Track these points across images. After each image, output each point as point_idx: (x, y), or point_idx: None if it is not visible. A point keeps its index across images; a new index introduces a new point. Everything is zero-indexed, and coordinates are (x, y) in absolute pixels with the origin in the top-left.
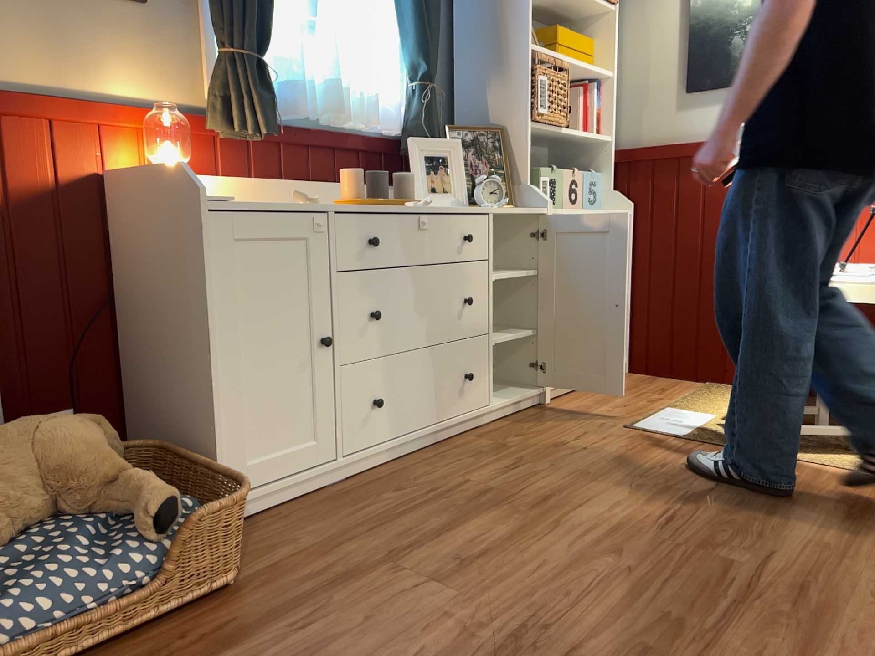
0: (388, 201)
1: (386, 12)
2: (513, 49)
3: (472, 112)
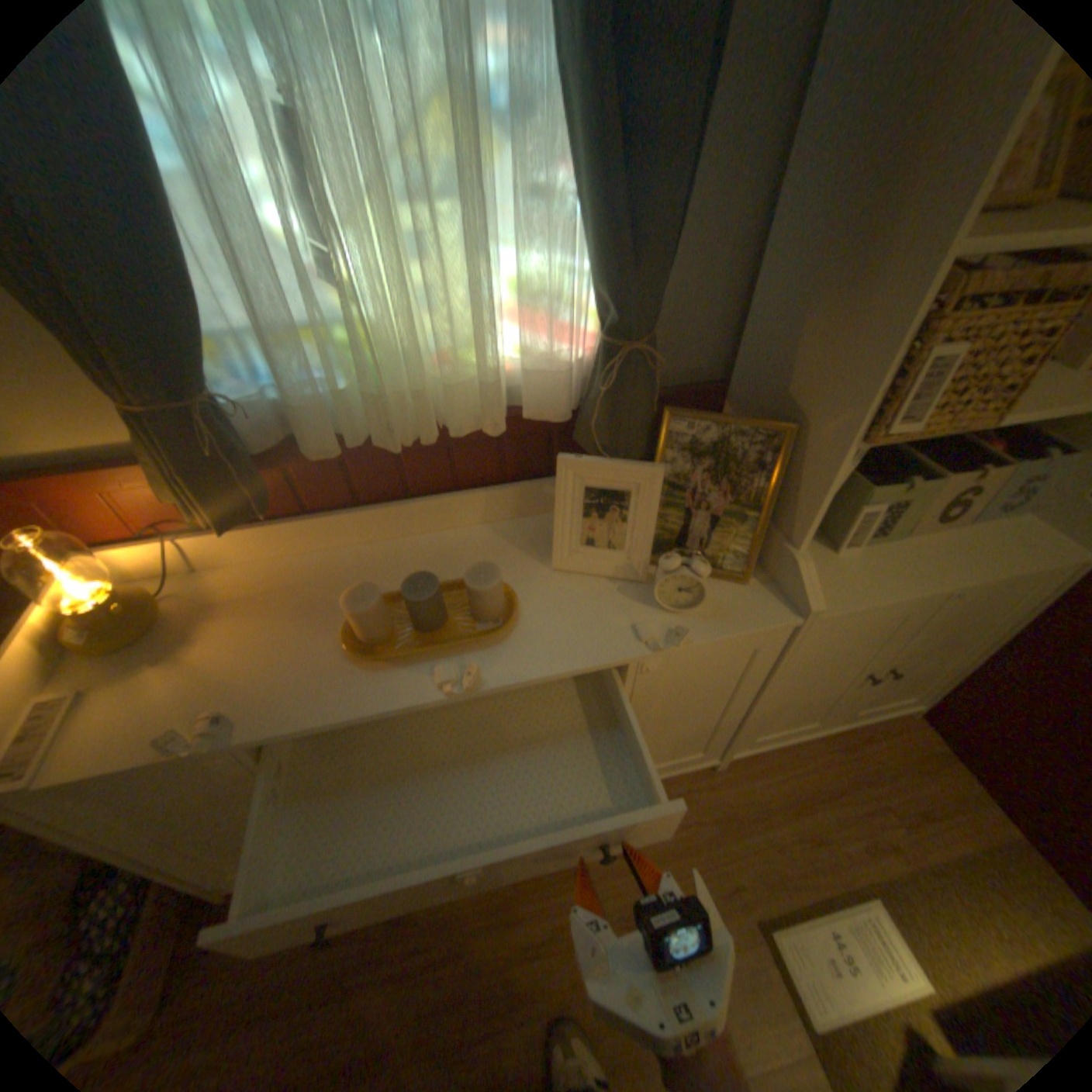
0: (415, 655)
1: (552, 144)
2: (904, 244)
3: (770, 344)
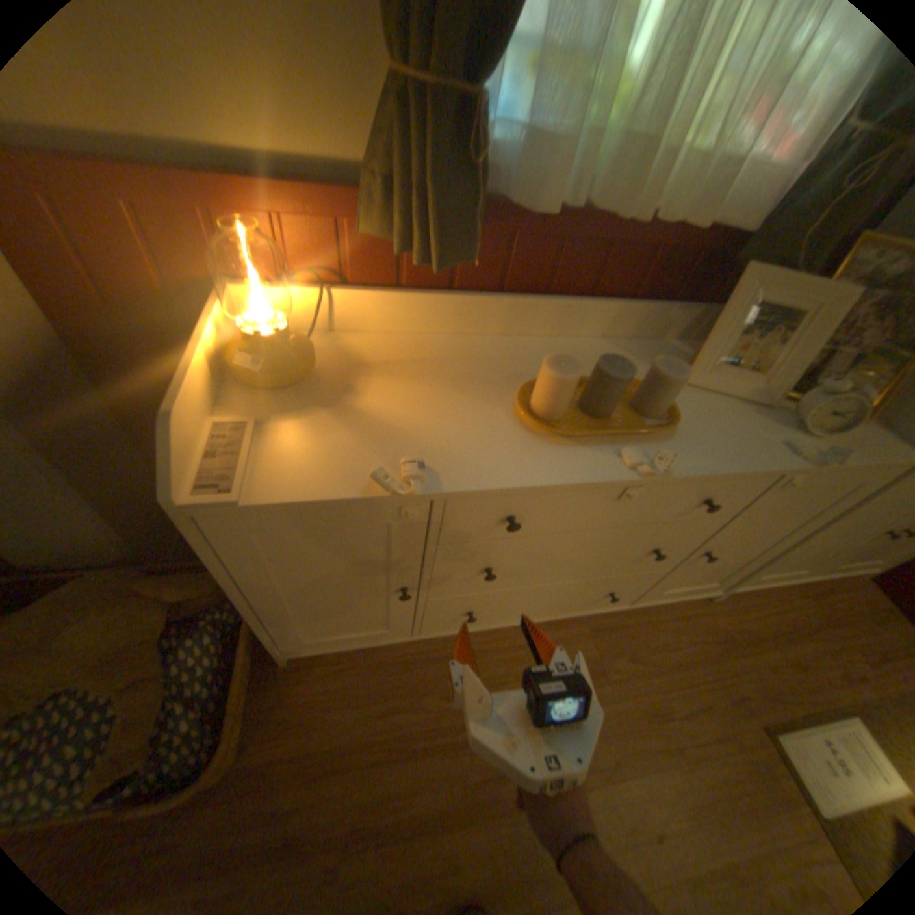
0: (600, 435)
1: None
2: None
3: None
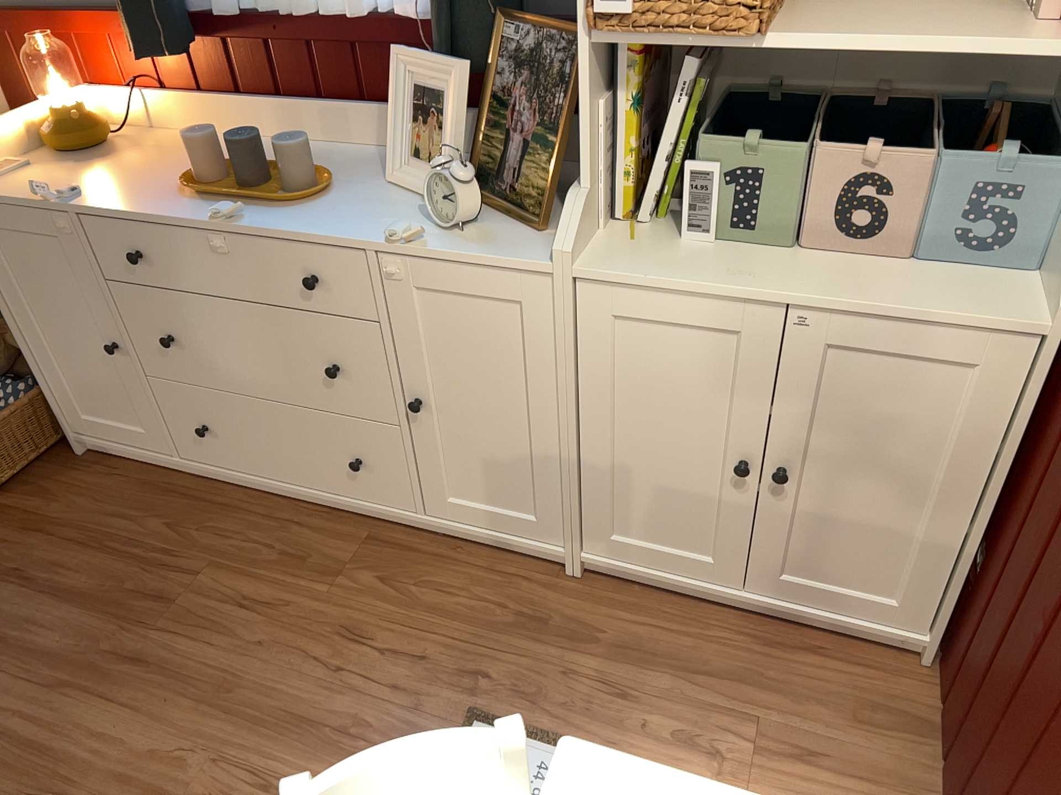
0: (222, 196)
1: None
2: None
3: None
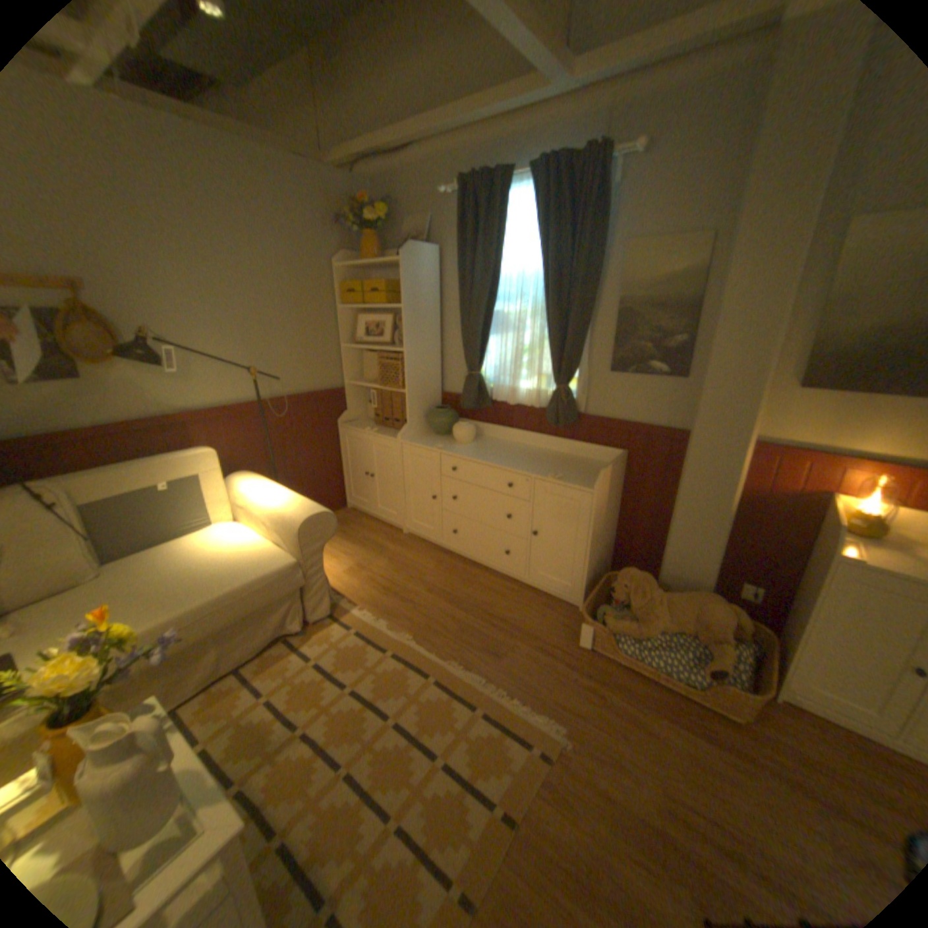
0: None
1: None
2: None
3: None
